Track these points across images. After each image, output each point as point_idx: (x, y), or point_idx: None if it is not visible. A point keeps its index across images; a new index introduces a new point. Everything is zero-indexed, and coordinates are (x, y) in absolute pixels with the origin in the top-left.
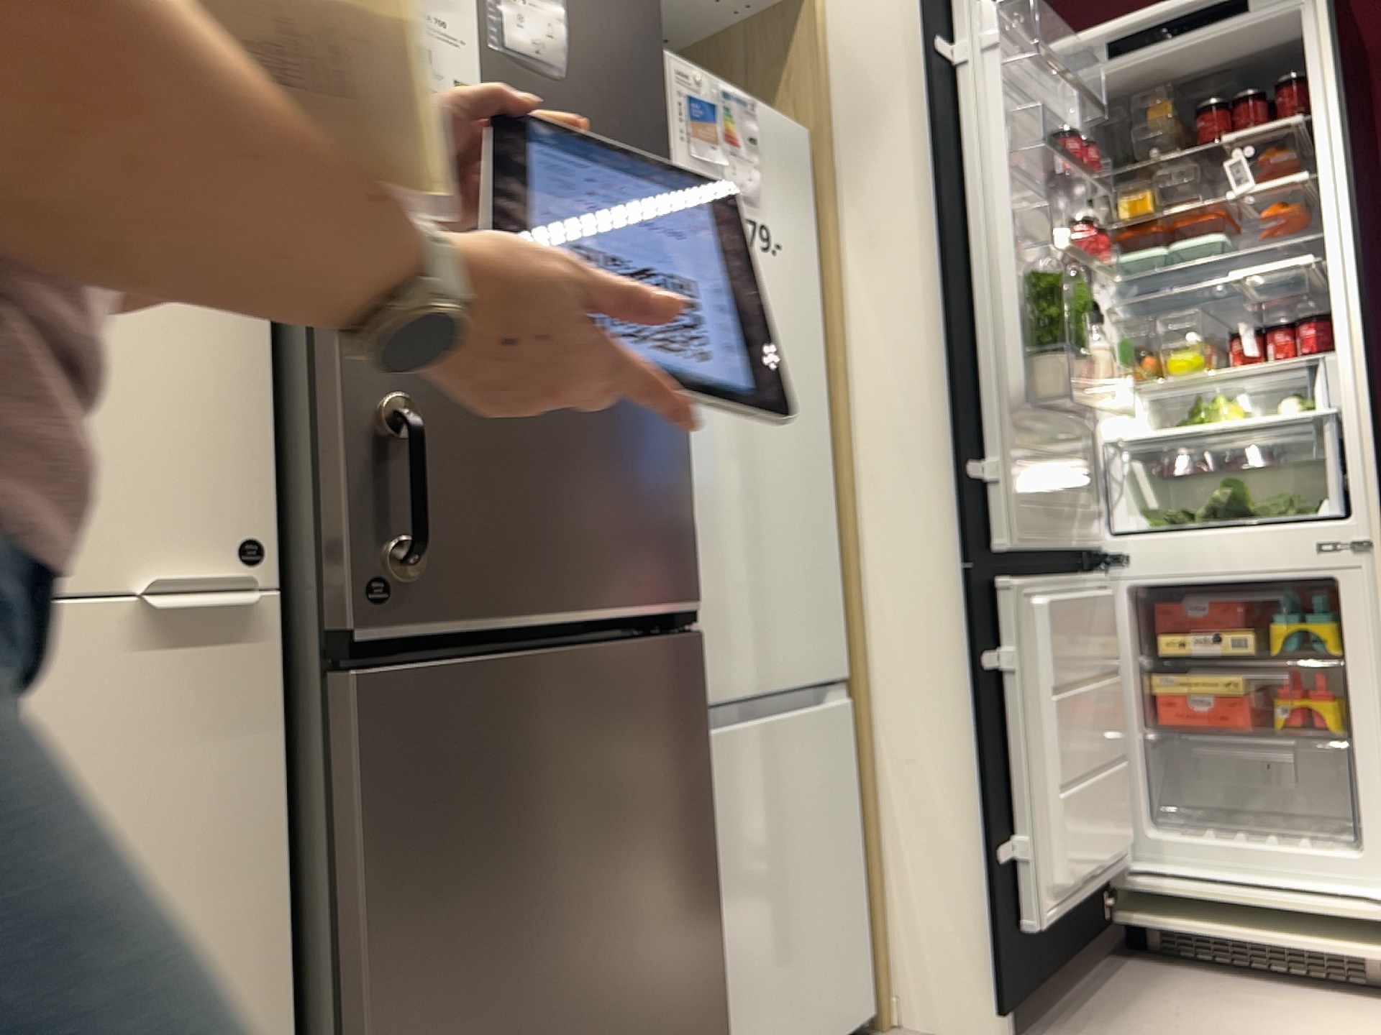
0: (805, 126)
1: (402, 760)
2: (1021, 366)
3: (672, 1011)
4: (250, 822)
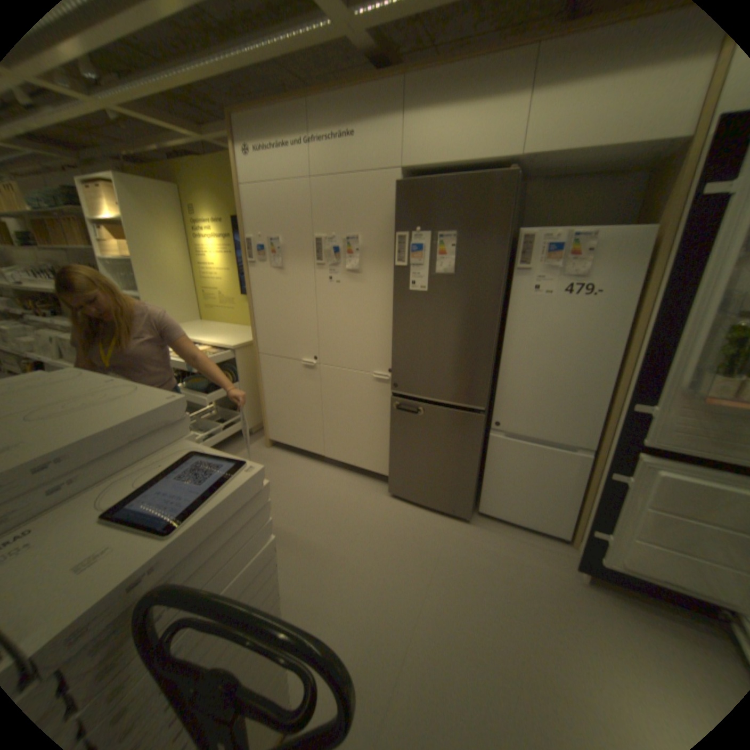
0: (652, 225)
1: (398, 412)
2: (691, 374)
3: (456, 481)
4: (389, 409)
